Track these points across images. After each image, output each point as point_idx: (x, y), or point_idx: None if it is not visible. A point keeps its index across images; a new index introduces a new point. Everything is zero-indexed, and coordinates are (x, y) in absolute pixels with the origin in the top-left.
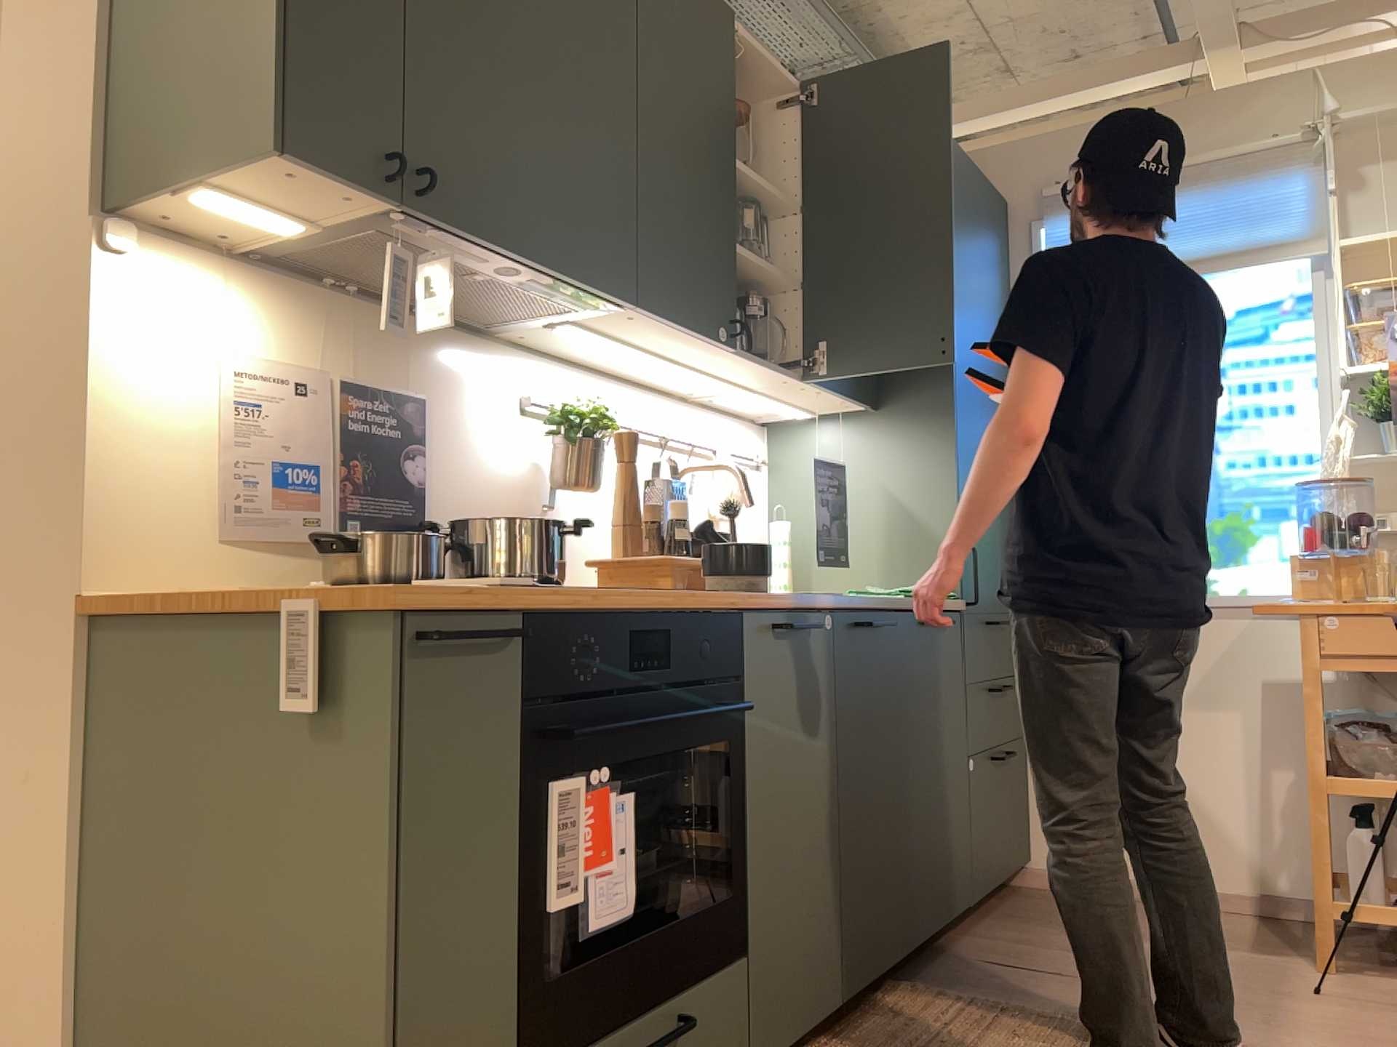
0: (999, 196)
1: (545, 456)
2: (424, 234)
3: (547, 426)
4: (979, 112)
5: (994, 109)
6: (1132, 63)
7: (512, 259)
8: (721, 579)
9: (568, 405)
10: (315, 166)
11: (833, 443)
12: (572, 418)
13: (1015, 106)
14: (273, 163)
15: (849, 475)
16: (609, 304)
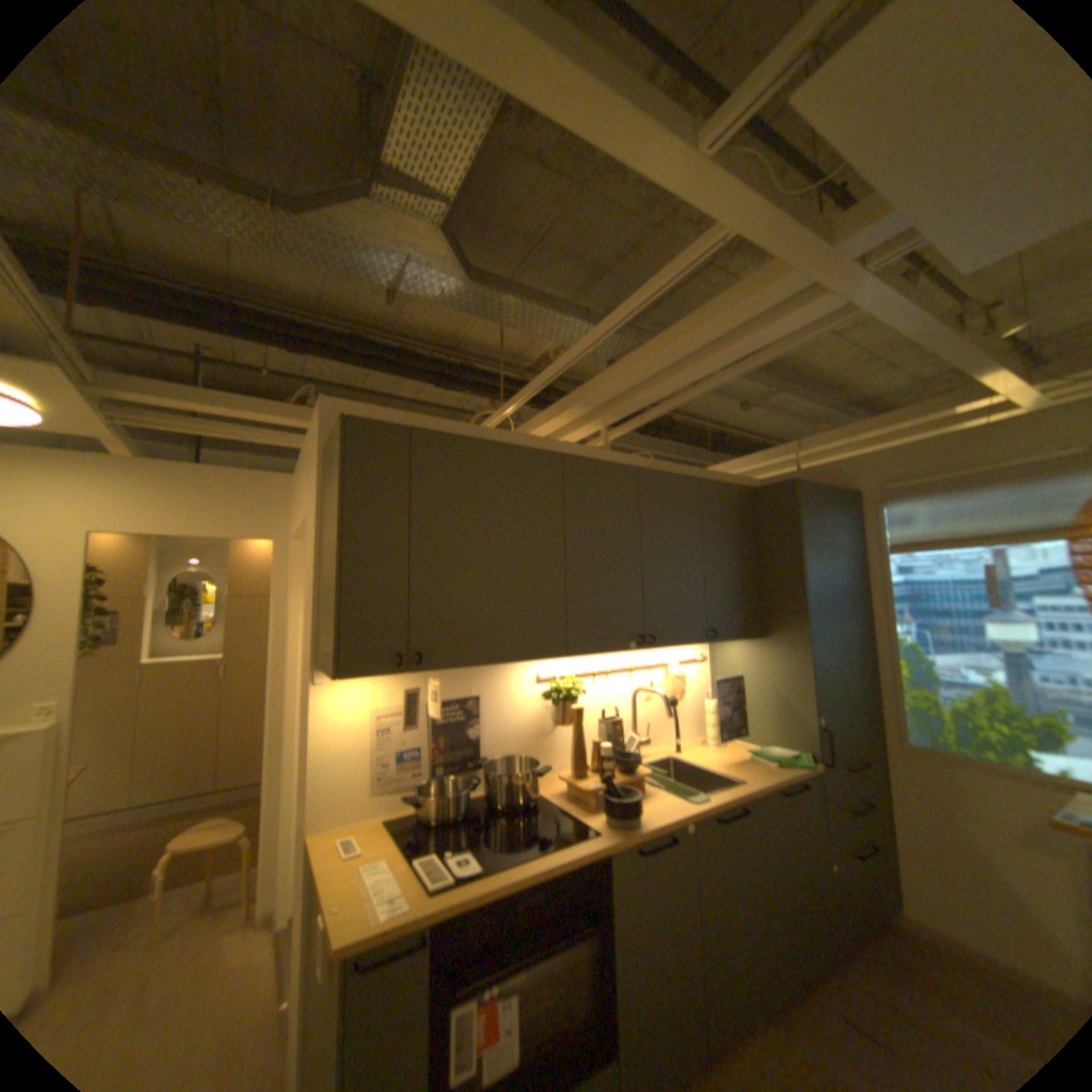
0: (855, 487)
1: (550, 705)
2: (431, 671)
3: (545, 696)
4: (840, 435)
5: (849, 432)
6: (946, 398)
7: (482, 666)
8: (608, 820)
9: (557, 683)
10: (358, 676)
11: (741, 653)
12: (554, 696)
13: (864, 430)
14: (339, 679)
15: (751, 673)
16: (554, 656)
